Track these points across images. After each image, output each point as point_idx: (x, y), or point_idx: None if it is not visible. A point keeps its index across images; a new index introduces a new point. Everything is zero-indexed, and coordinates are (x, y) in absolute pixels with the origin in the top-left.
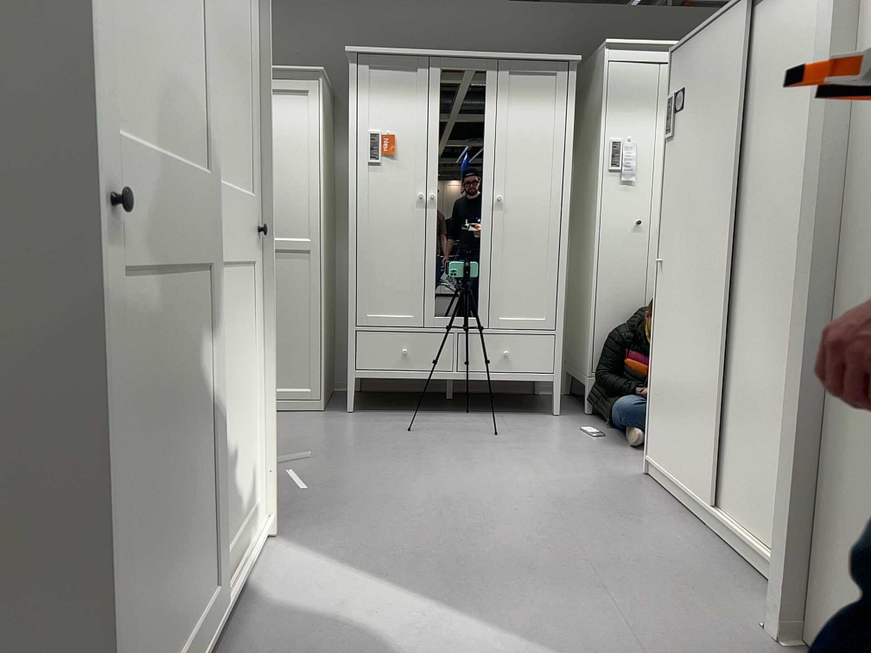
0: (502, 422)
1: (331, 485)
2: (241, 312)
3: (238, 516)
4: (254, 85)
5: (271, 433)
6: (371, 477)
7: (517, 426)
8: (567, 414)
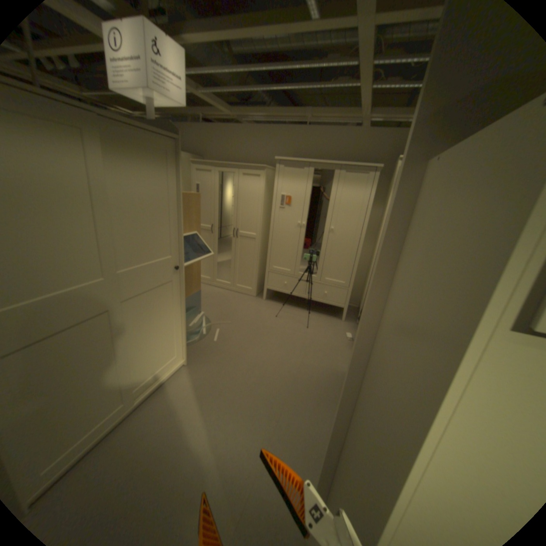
0: (316, 320)
1: (226, 341)
2: (161, 301)
3: (158, 366)
4: (175, 212)
5: (185, 333)
6: (242, 340)
7: (320, 324)
8: (348, 321)
